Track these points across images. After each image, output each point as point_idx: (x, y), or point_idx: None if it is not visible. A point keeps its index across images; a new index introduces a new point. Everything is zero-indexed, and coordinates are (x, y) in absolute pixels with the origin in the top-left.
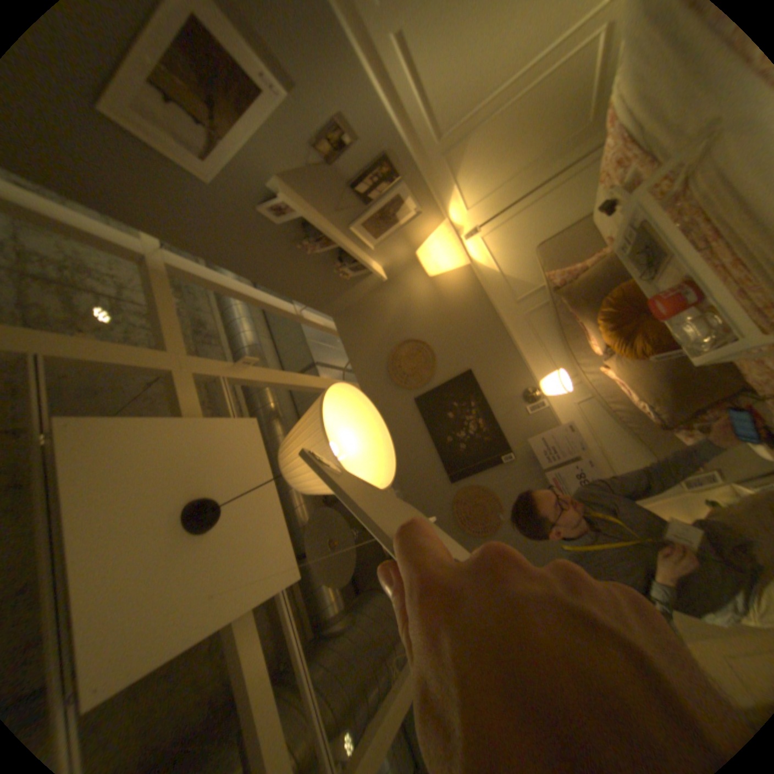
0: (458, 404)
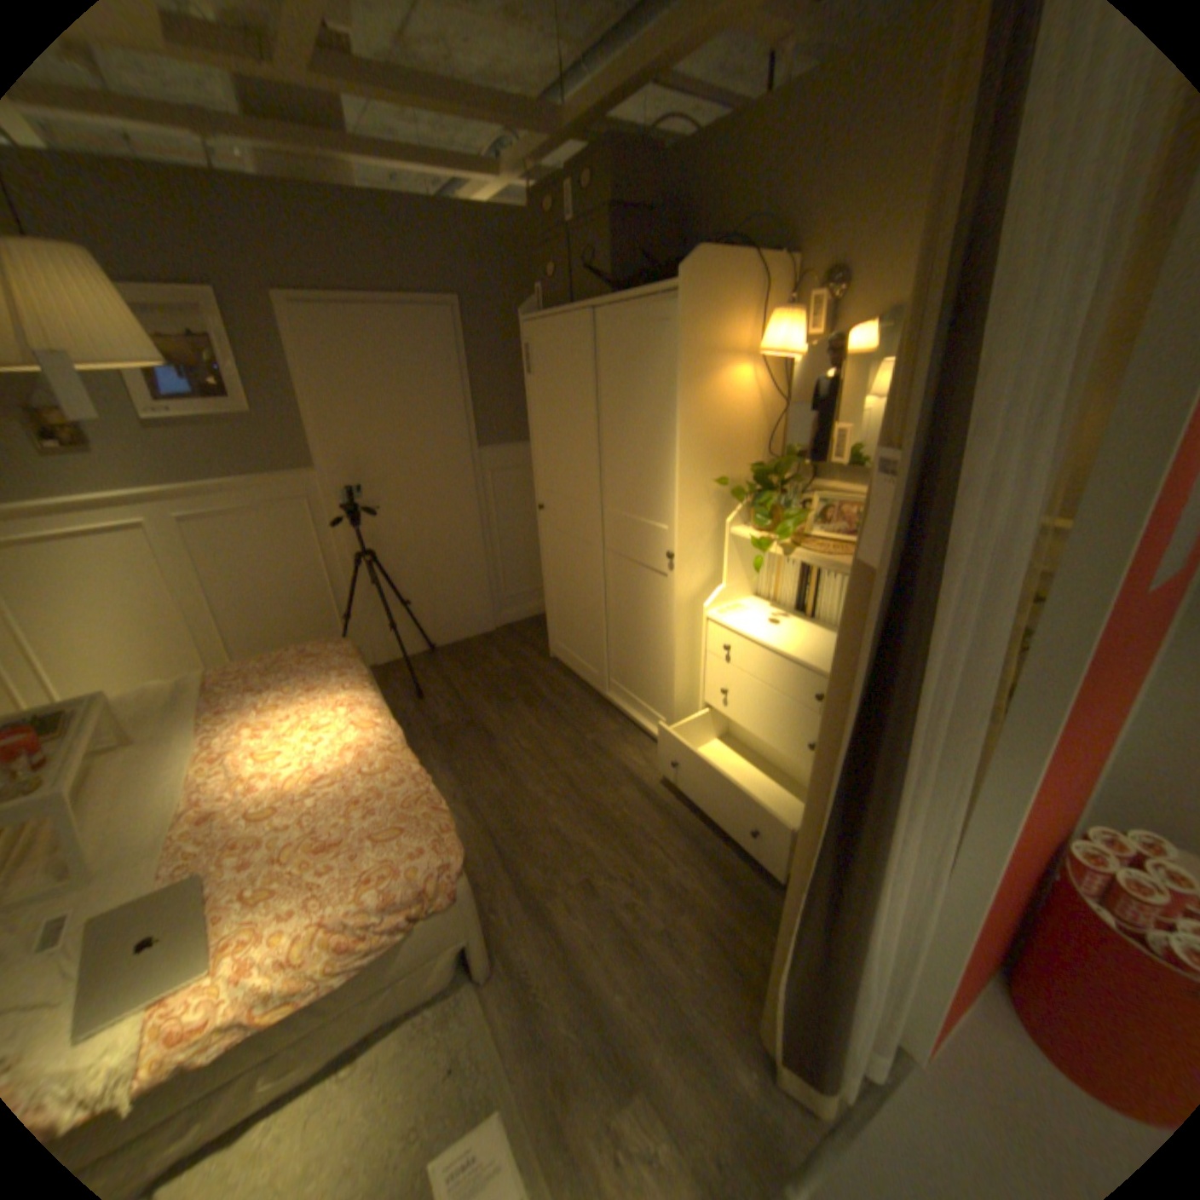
0: None
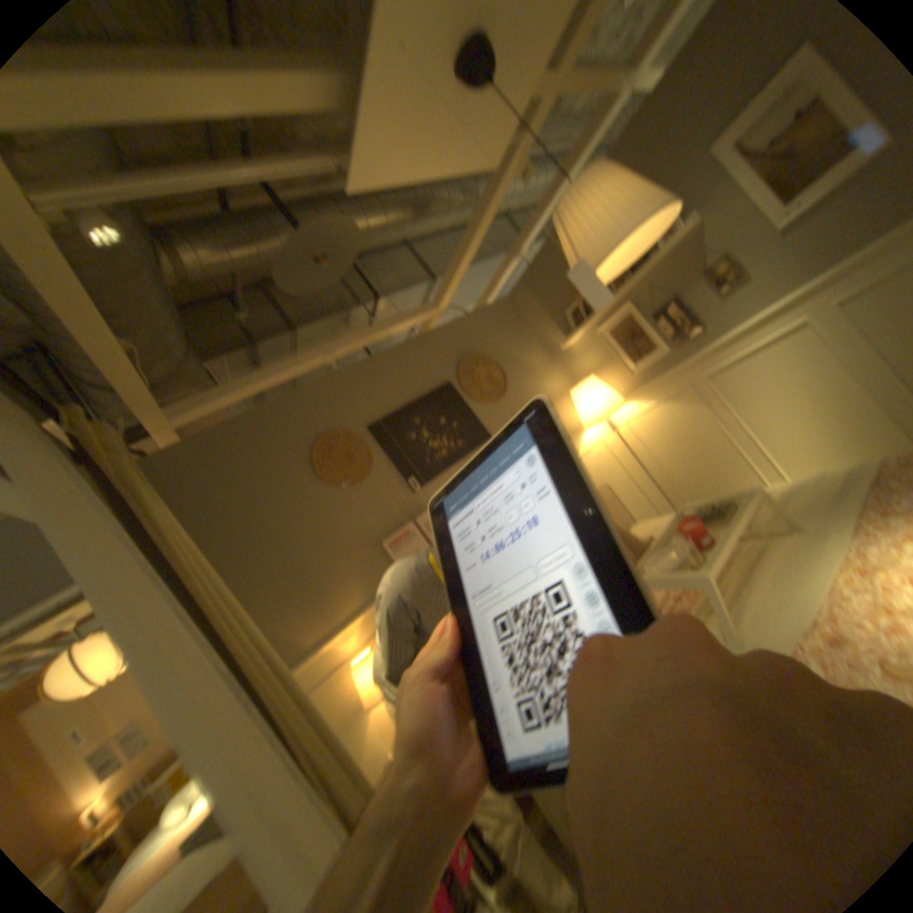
0: (453, 428)
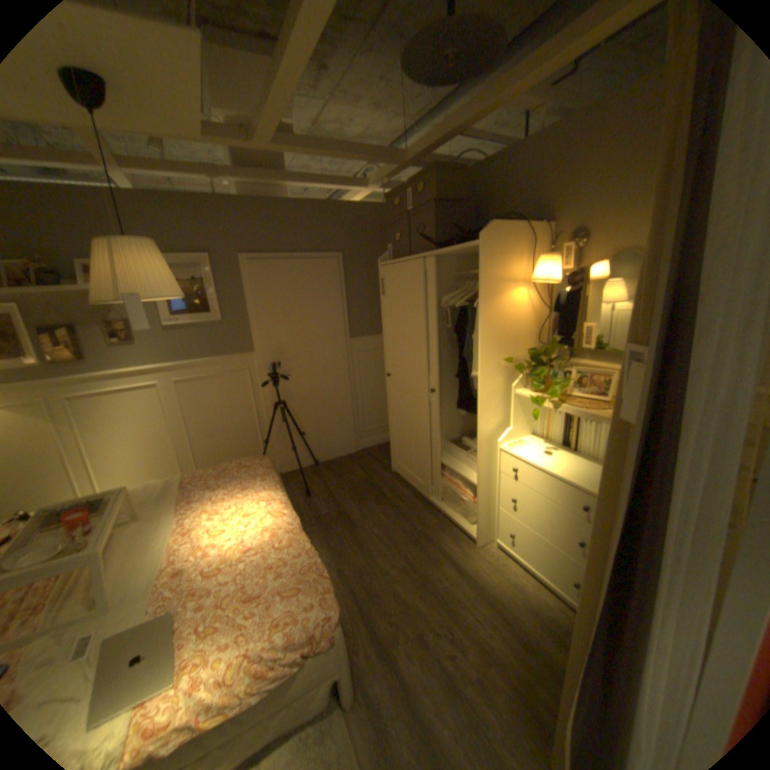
0: None
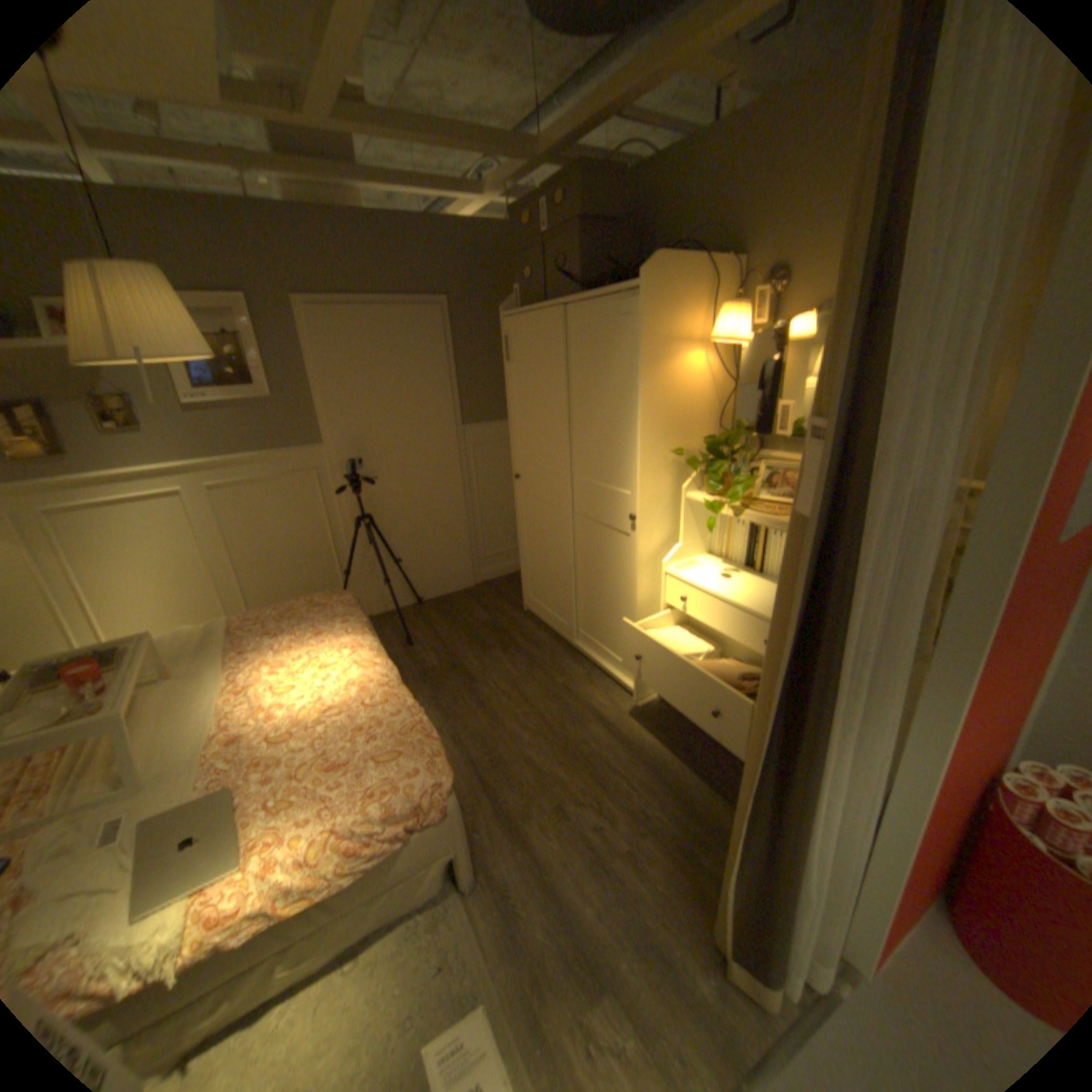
0: None
